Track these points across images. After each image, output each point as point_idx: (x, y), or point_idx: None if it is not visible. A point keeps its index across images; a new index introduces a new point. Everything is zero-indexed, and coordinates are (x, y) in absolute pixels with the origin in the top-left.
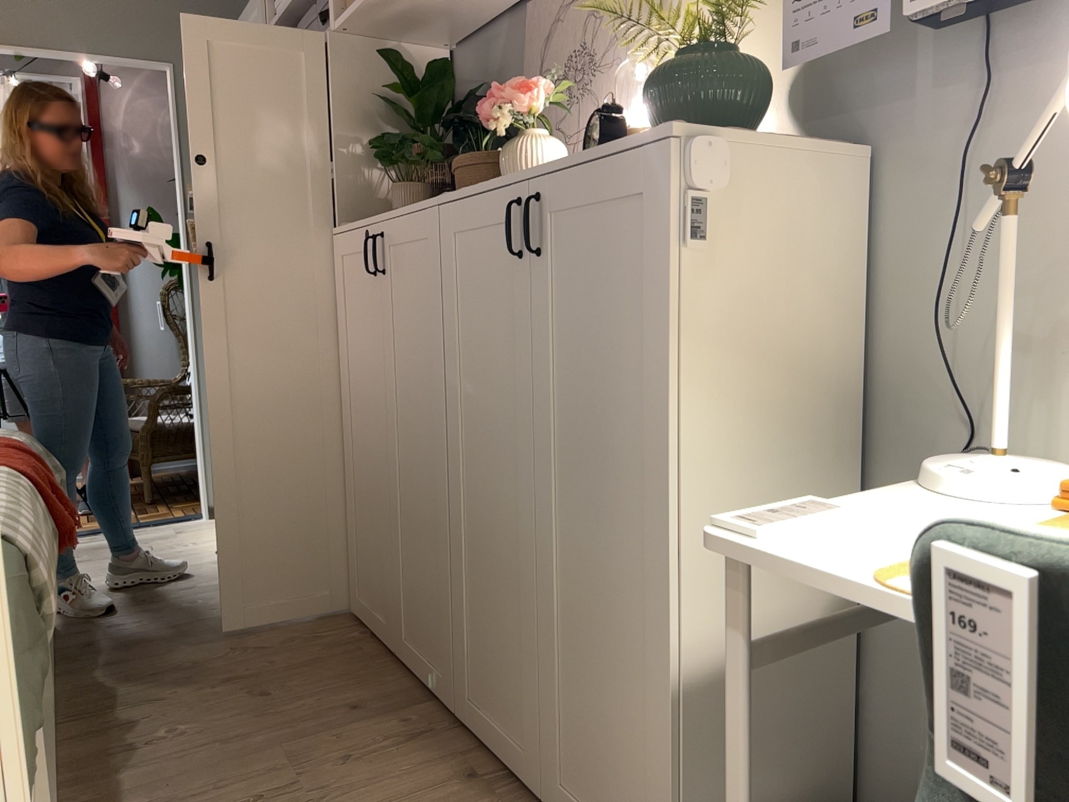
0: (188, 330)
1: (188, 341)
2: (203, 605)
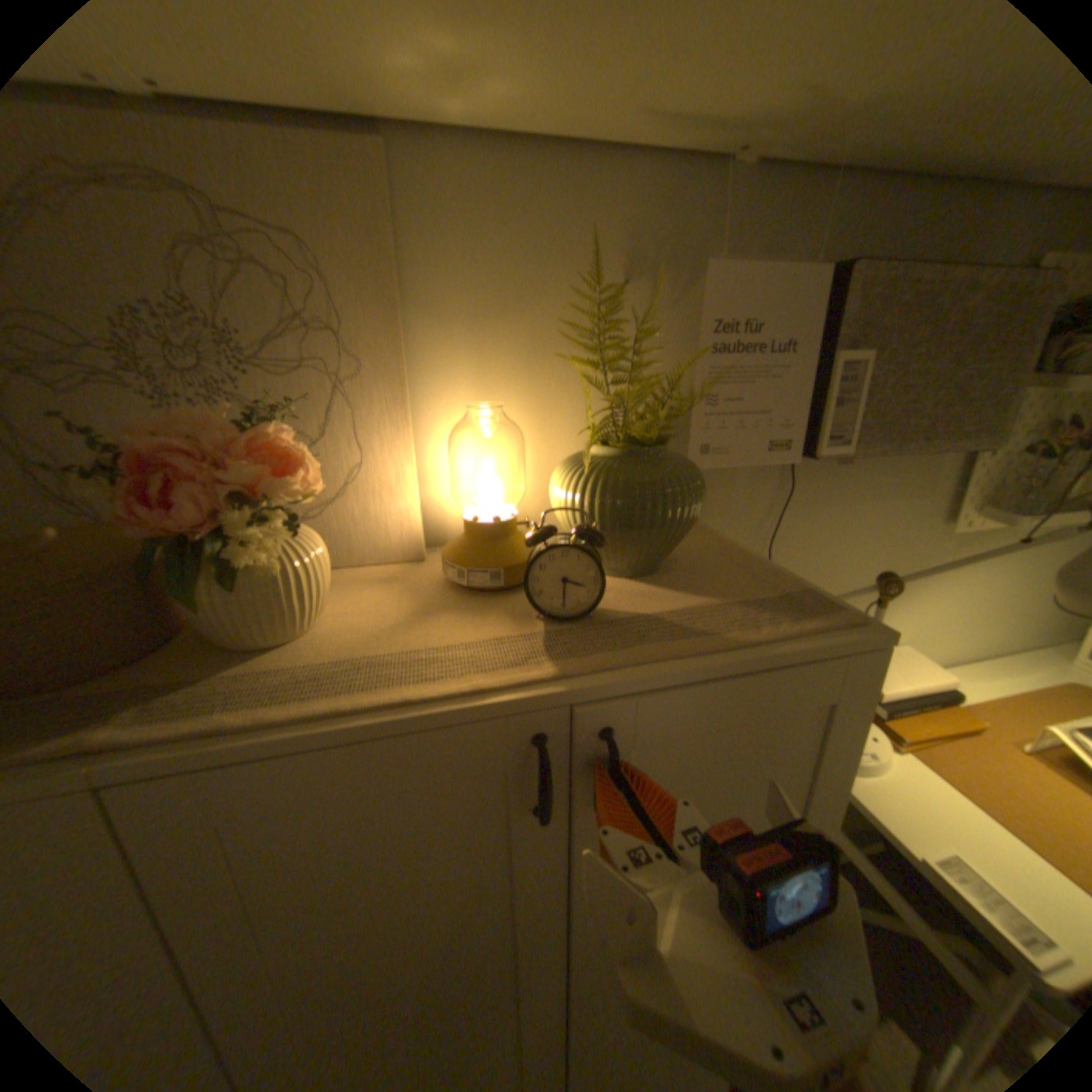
0: None
1: None
2: None
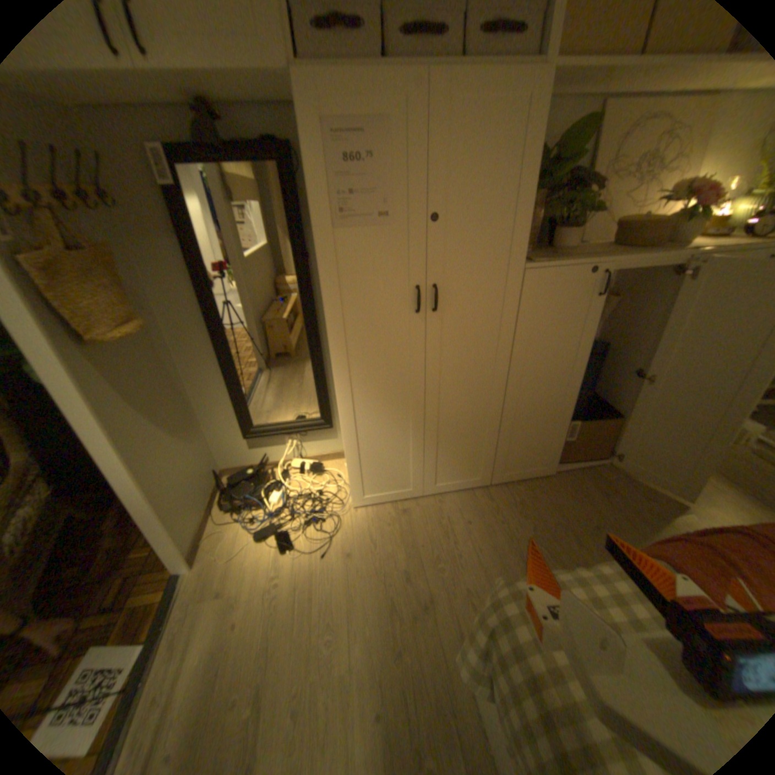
0: (73, 421)
1: (81, 432)
2: (446, 563)
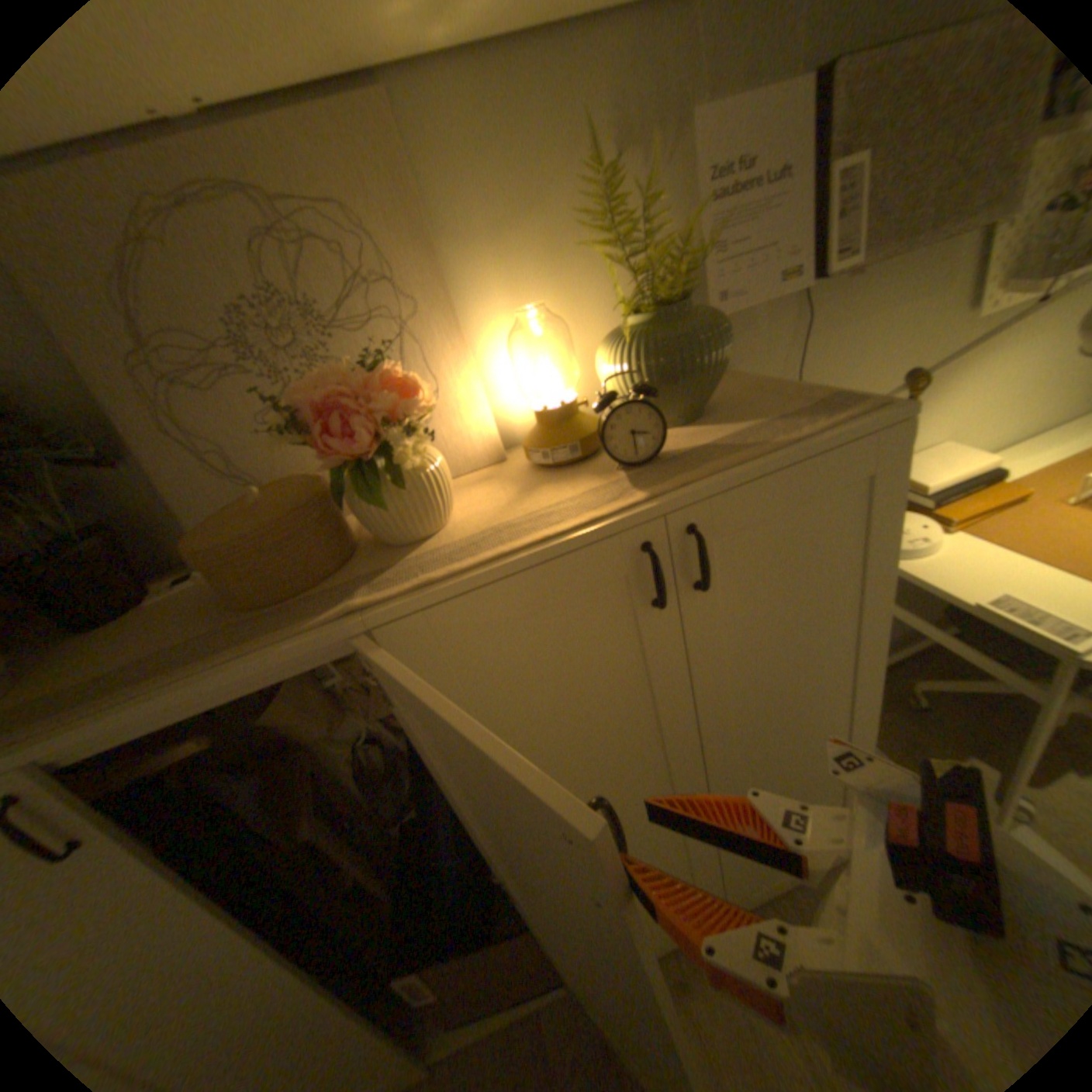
0: None
1: None
2: None
